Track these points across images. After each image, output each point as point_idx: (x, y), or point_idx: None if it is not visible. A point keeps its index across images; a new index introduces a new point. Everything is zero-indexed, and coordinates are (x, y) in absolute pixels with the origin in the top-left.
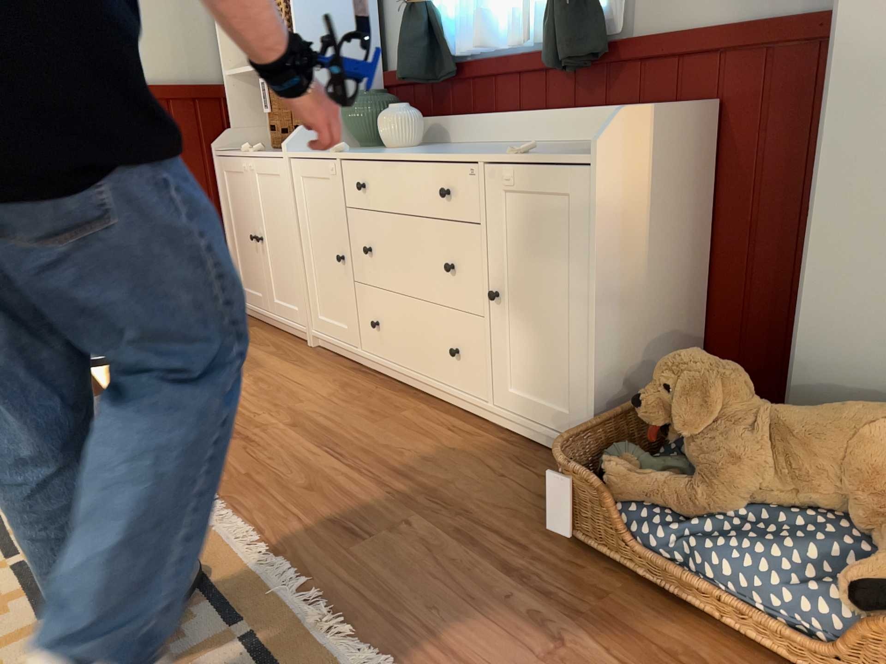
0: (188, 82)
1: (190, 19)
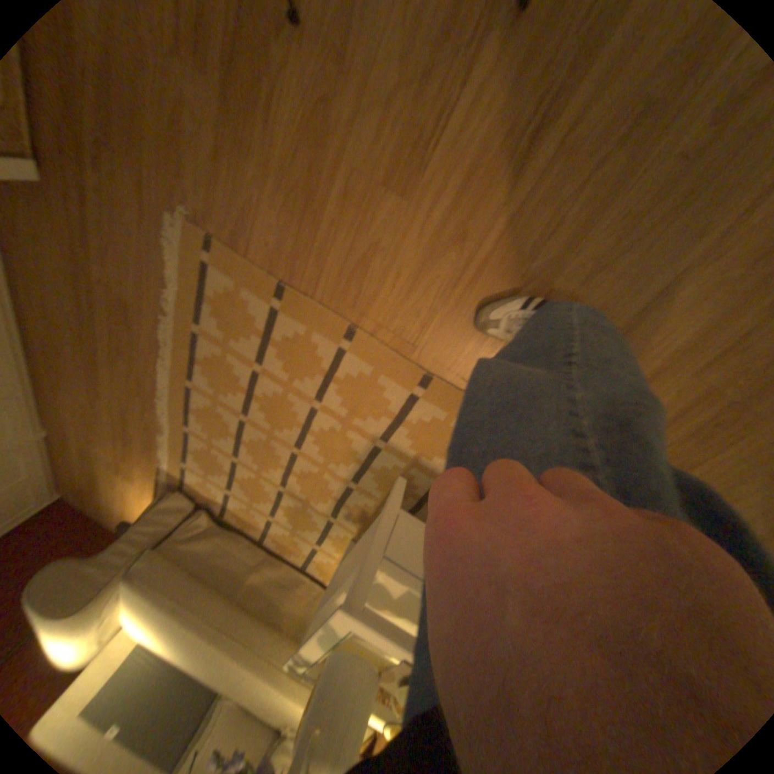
0: None
1: None
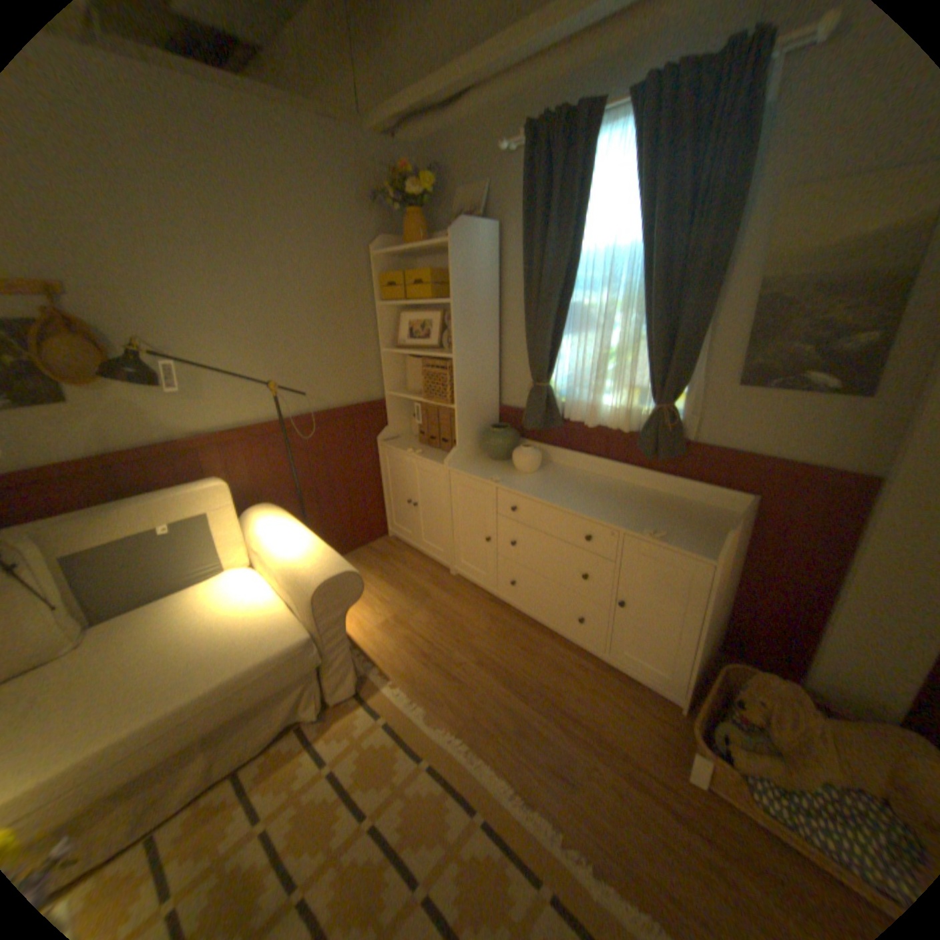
0: (363, 399)
1: (365, 358)
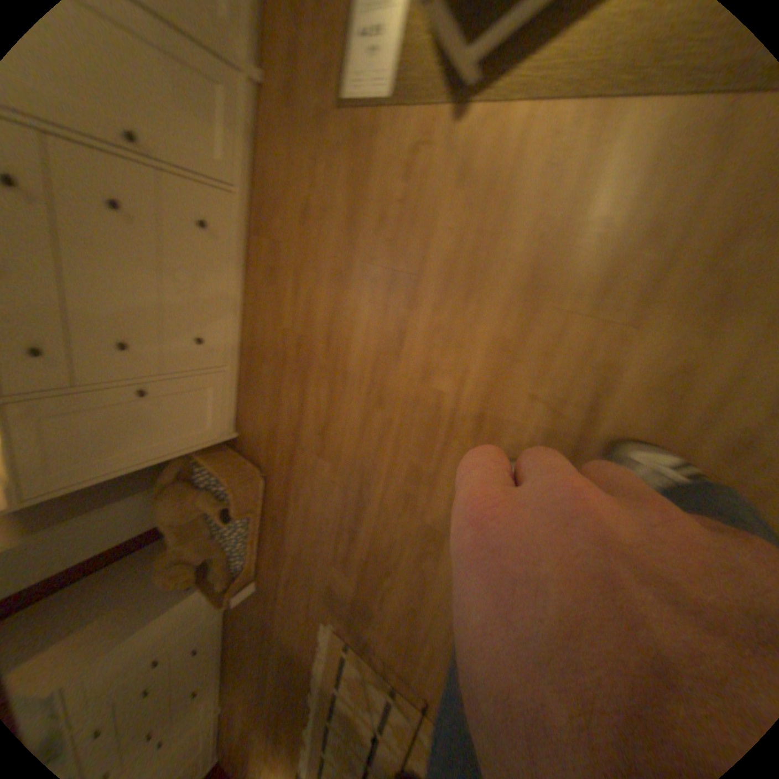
0: None
1: None
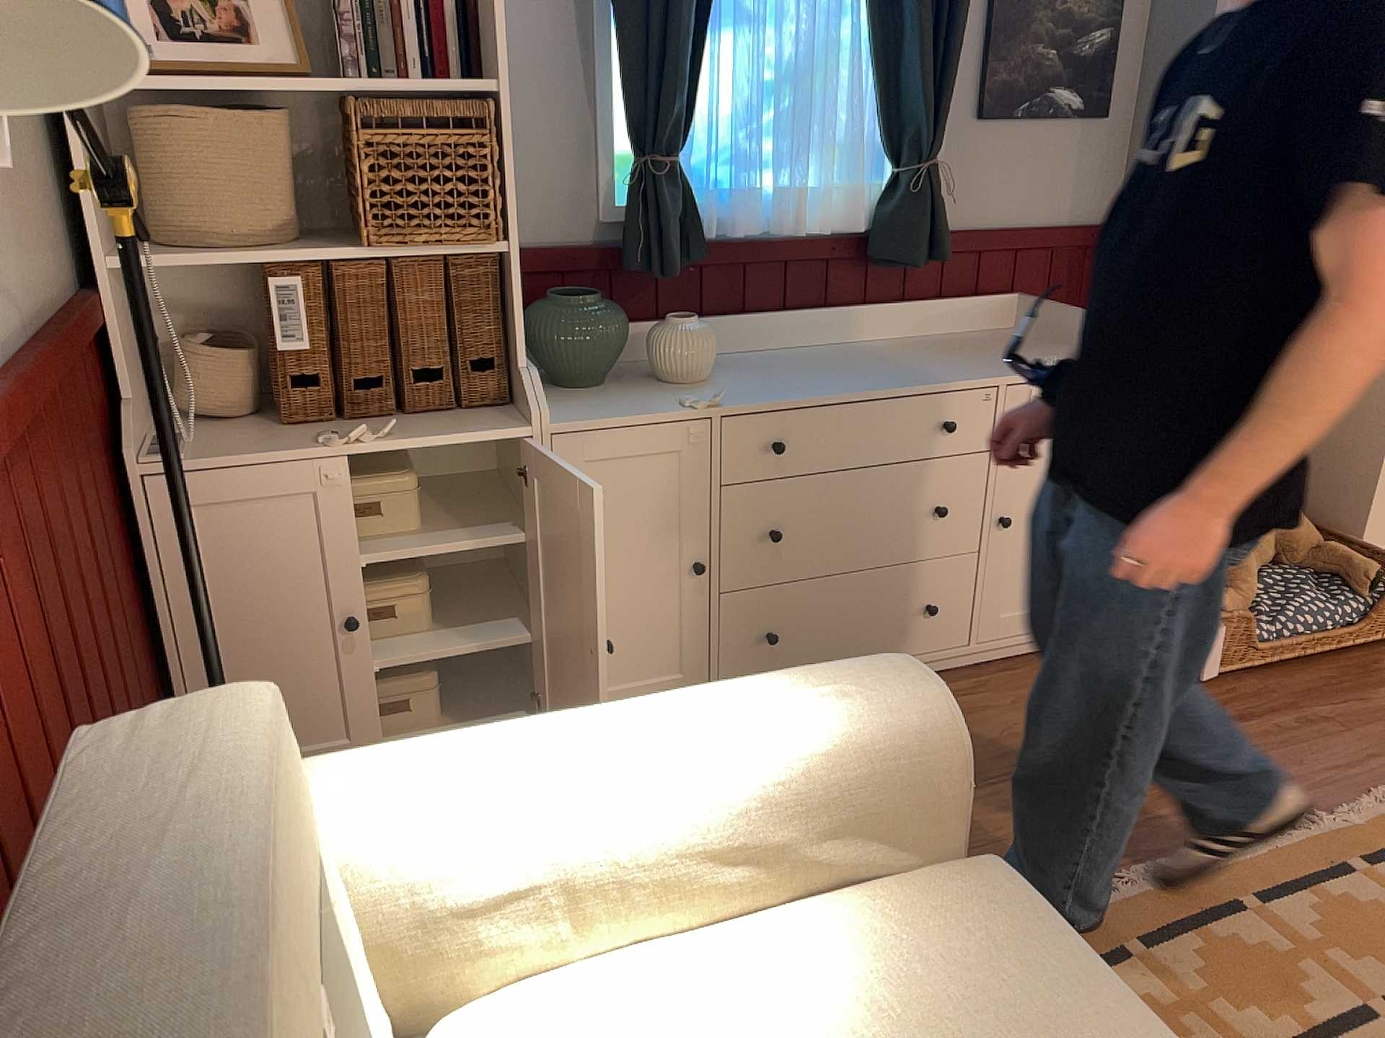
0: (56, 296)
1: (25, 120)
